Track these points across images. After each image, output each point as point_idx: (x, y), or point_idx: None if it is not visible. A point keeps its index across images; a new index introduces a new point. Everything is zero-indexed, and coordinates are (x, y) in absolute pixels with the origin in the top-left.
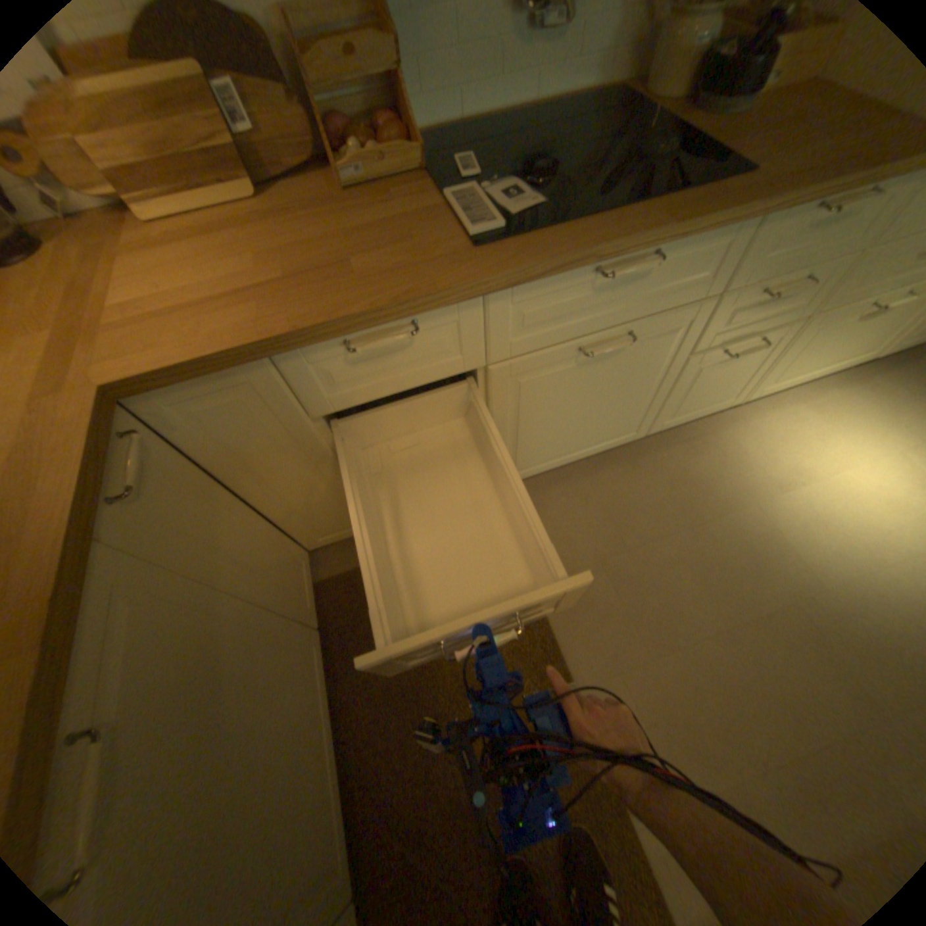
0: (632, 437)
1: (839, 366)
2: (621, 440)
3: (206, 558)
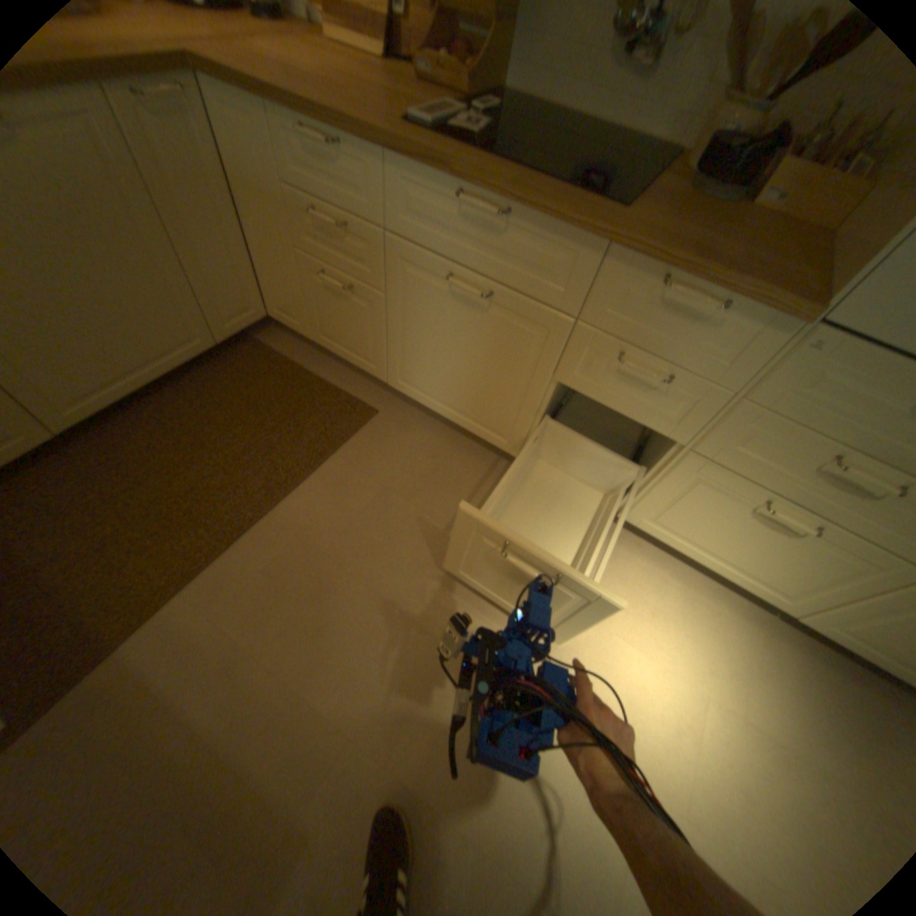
0: (504, 446)
1: (742, 580)
2: (494, 439)
3: (168, 195)
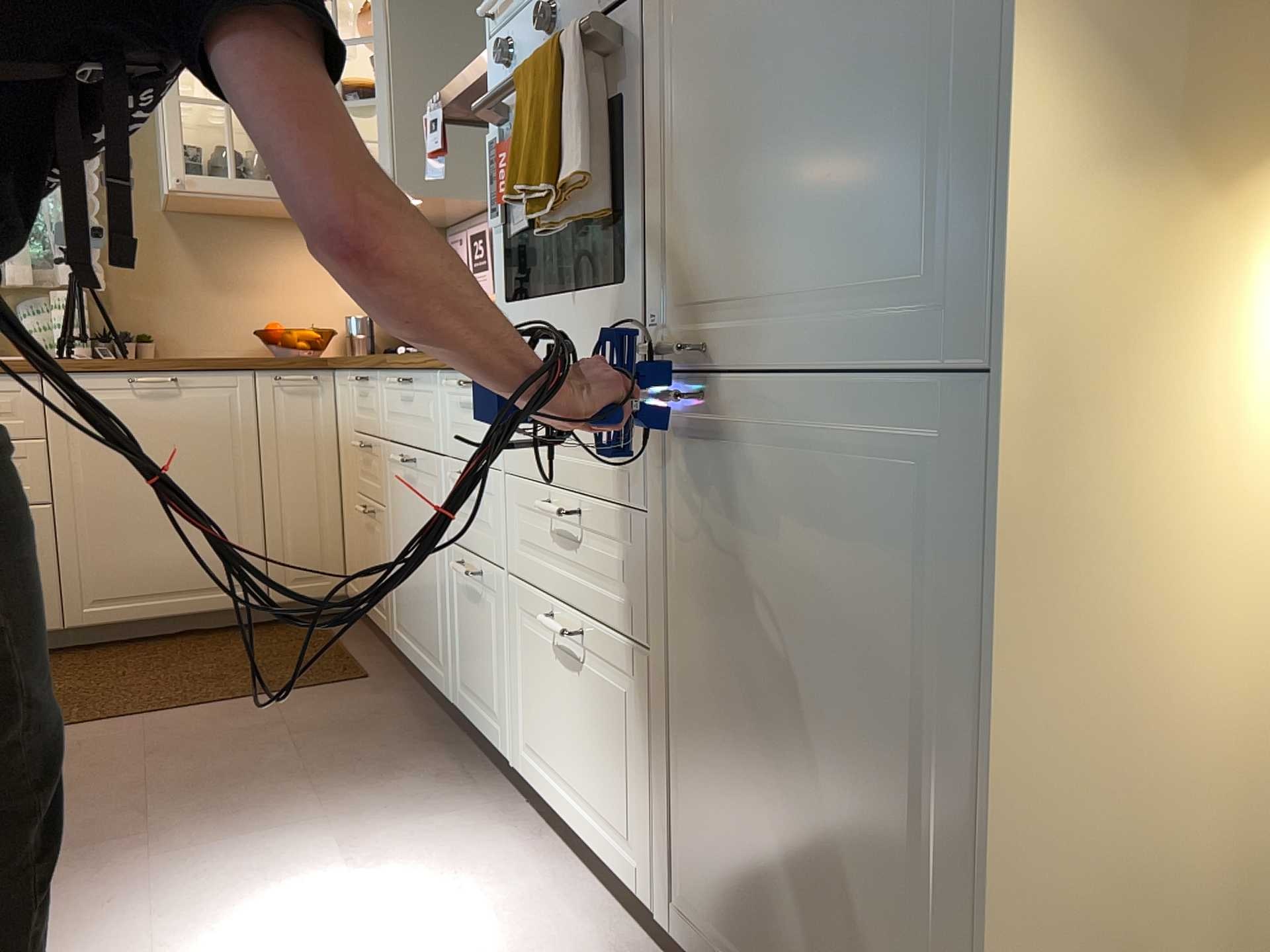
0: (445, 689)
1: (603, 850)
2: (439, 683)
3: (277, 449)
